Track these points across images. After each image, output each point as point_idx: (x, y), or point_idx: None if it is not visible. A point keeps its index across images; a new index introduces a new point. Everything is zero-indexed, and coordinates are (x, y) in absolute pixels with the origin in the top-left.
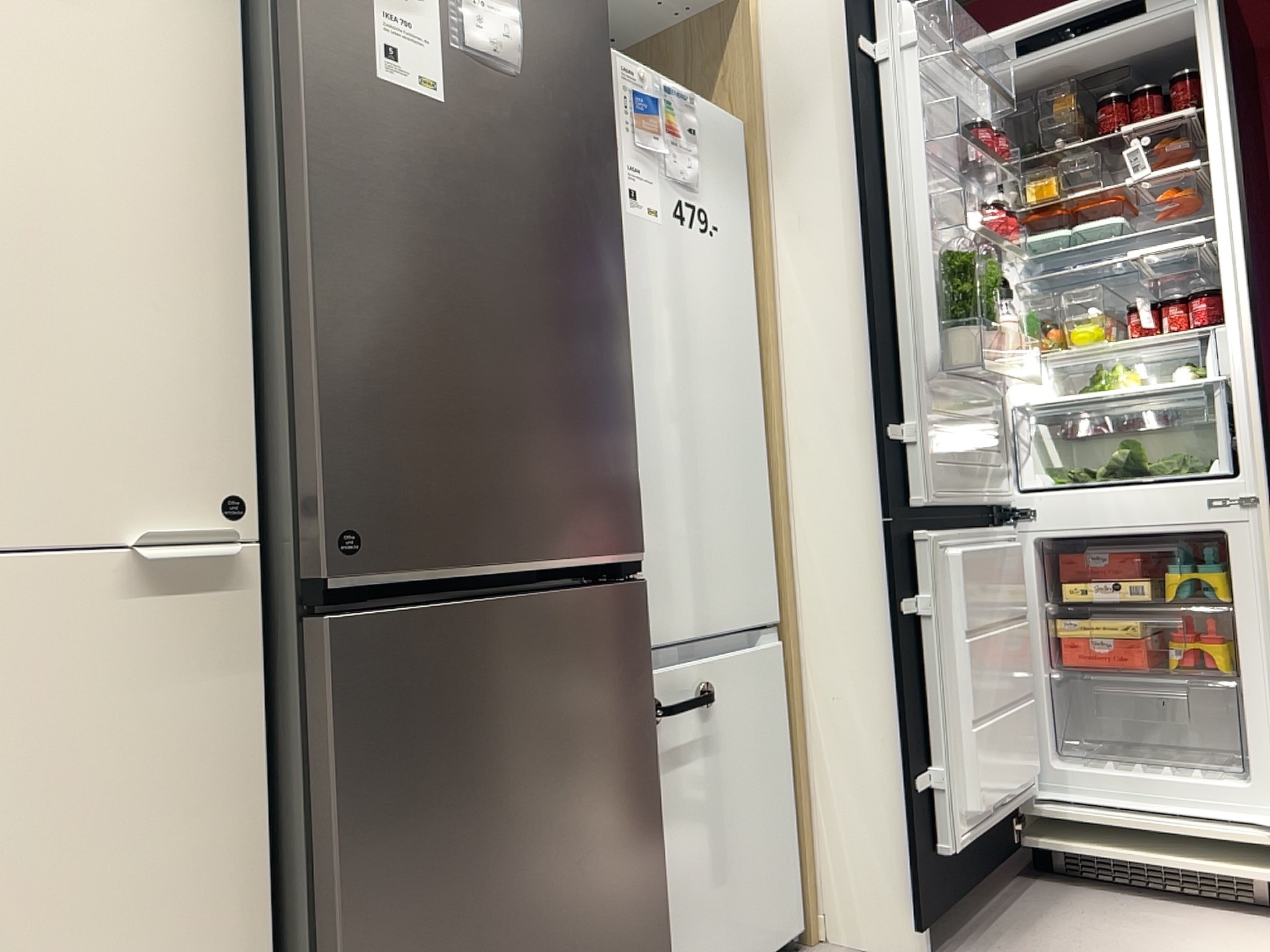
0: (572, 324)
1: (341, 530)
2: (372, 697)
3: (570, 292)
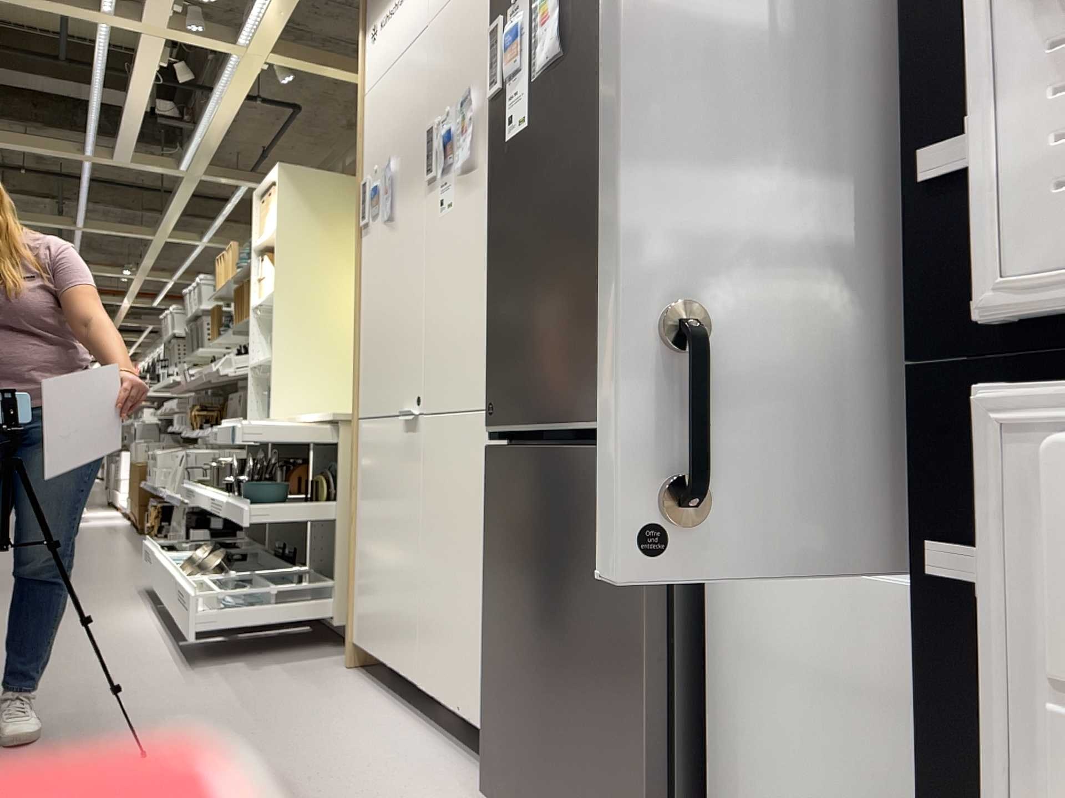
0: (592, 228)
1: (490, 403)
2: (495, 493)
3: (592, 201)
